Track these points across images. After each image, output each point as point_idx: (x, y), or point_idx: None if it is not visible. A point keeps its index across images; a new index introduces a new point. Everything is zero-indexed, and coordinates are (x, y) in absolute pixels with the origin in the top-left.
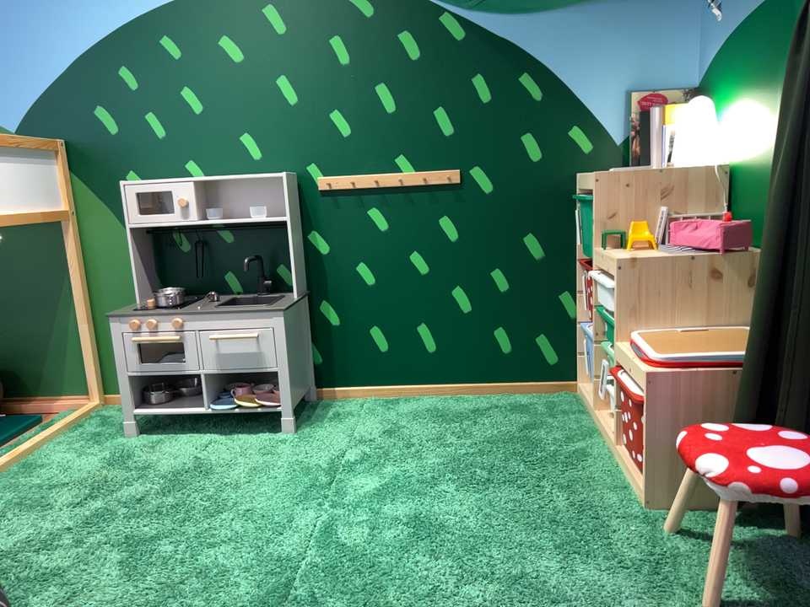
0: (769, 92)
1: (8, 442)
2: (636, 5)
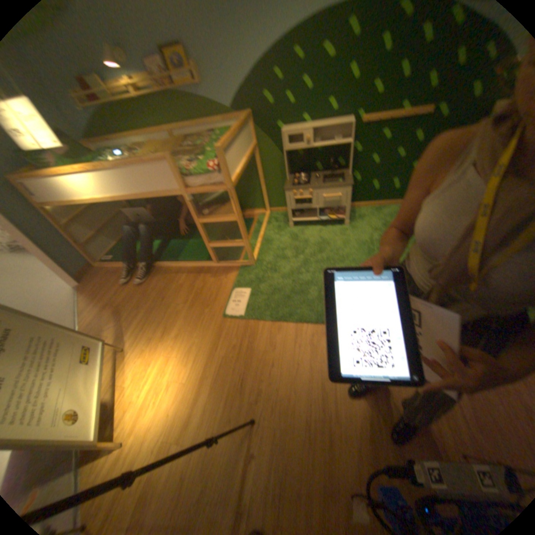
0: None
1: (249, 229)
2: None
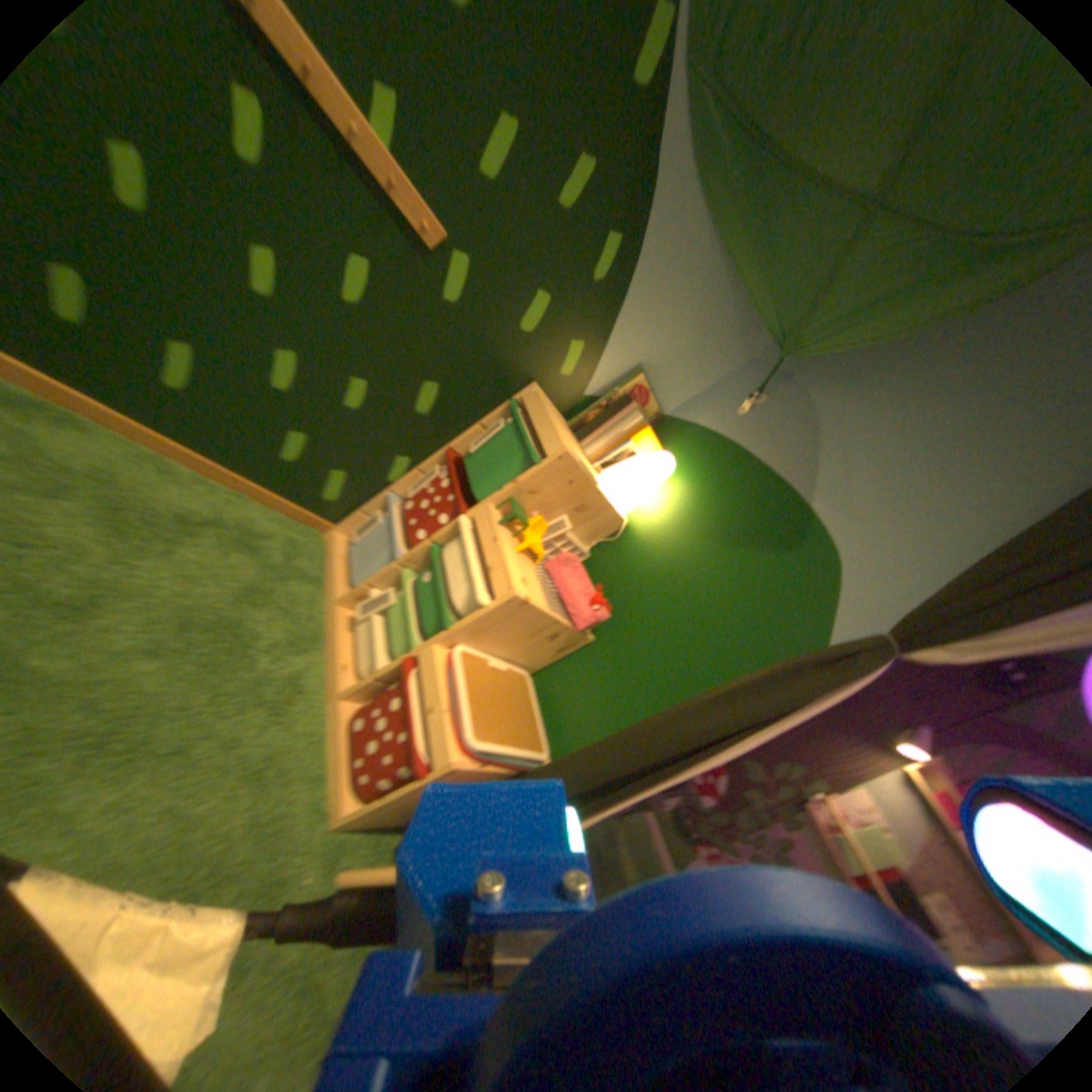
0: (714, 543)
1: None
2: (730, 312)
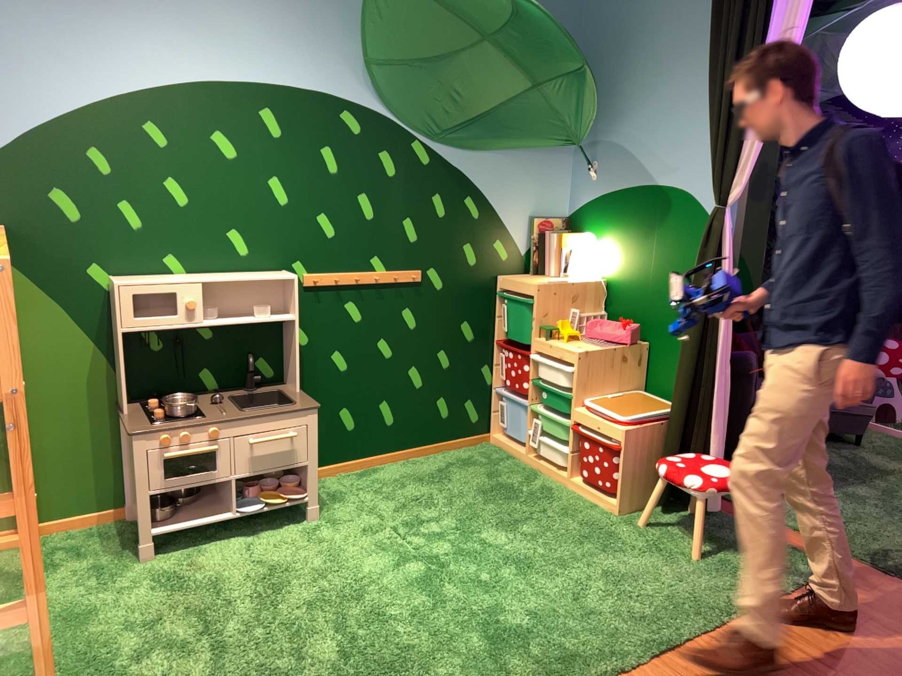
0: (640, 245)
1: None
2: (536, 158)
